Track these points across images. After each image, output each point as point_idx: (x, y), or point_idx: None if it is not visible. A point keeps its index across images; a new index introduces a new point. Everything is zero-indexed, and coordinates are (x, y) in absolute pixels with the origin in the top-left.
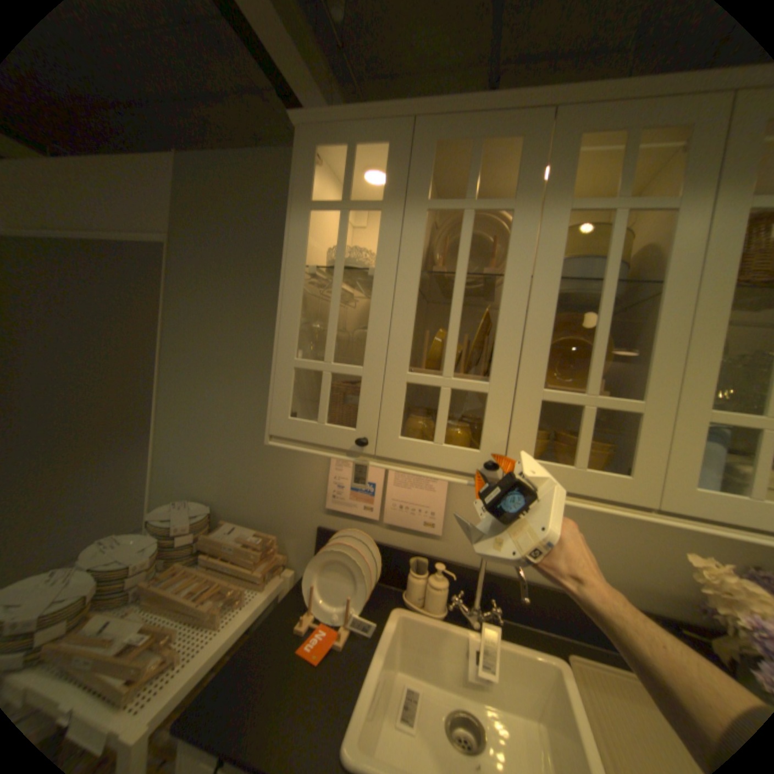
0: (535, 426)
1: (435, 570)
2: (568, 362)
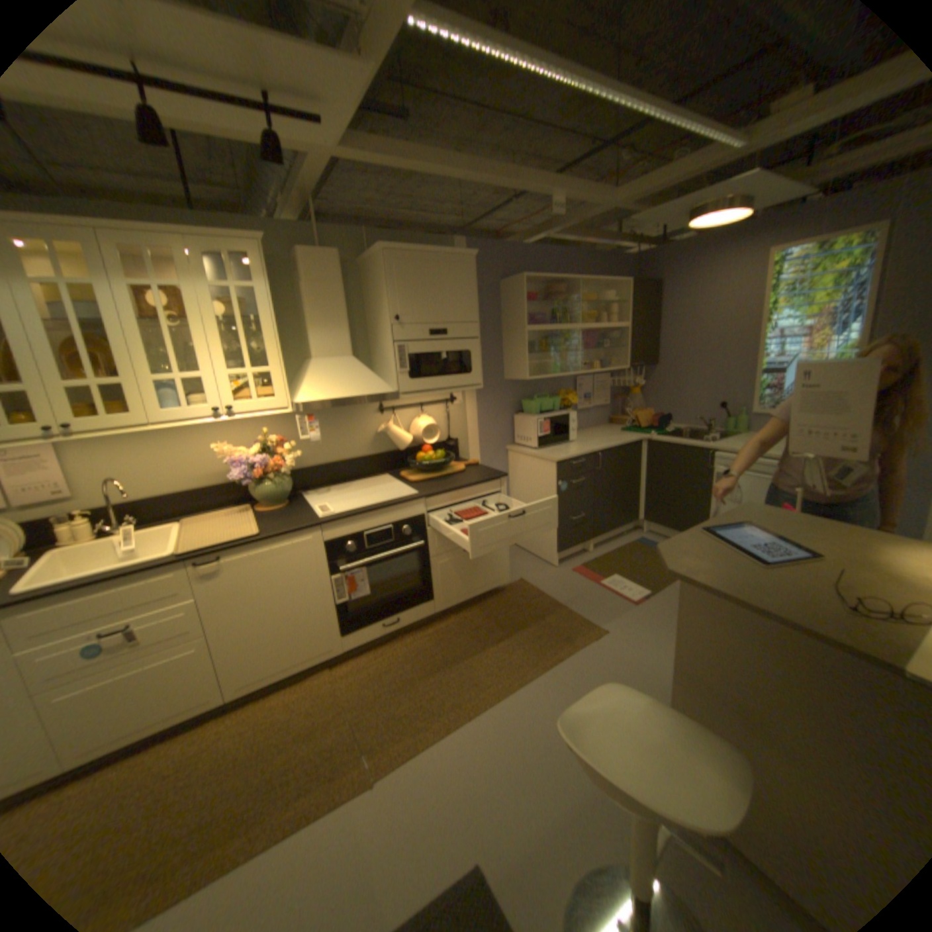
0: (68, 402)
1: (74, 515)
2: (93, 363)
